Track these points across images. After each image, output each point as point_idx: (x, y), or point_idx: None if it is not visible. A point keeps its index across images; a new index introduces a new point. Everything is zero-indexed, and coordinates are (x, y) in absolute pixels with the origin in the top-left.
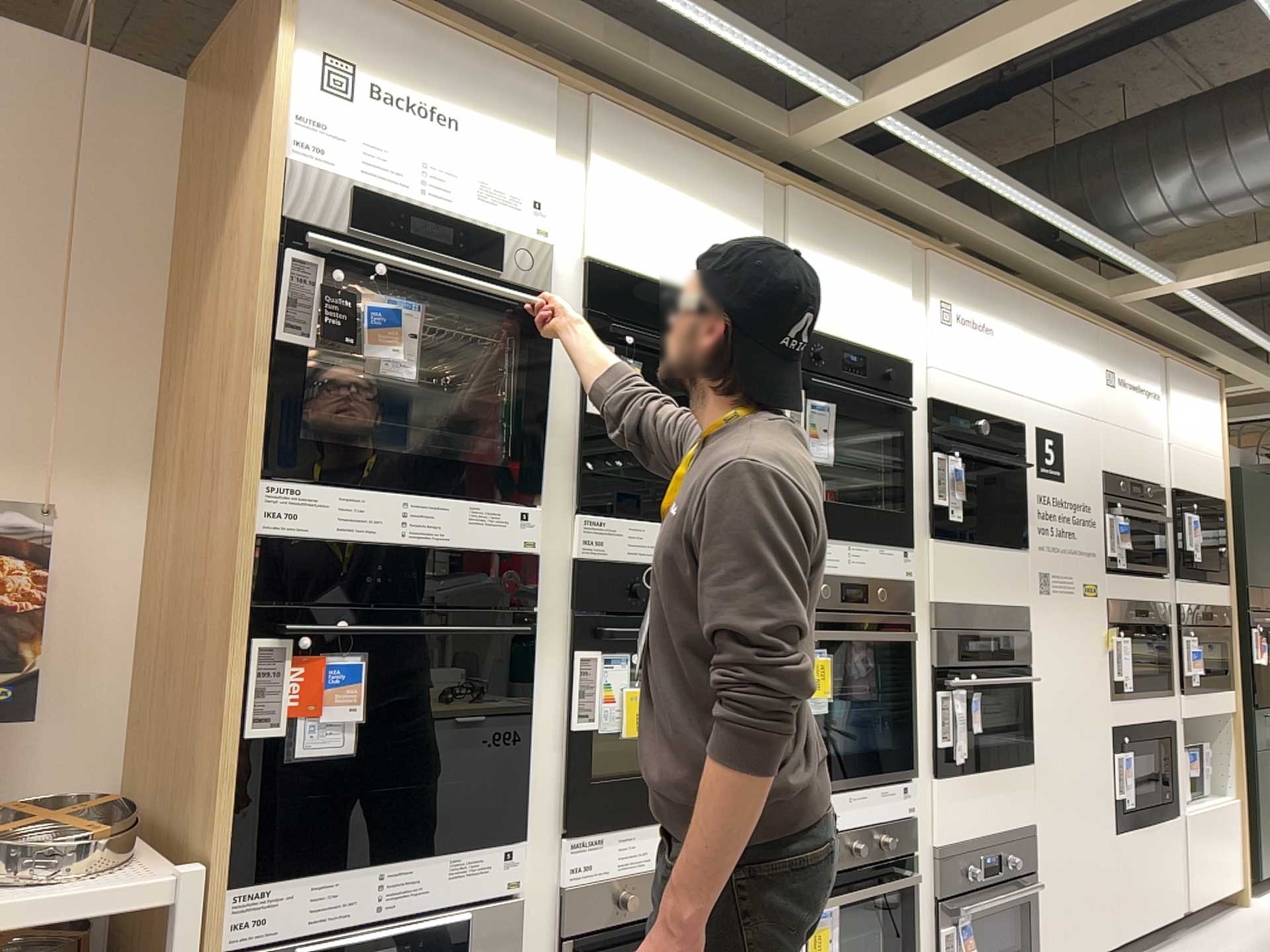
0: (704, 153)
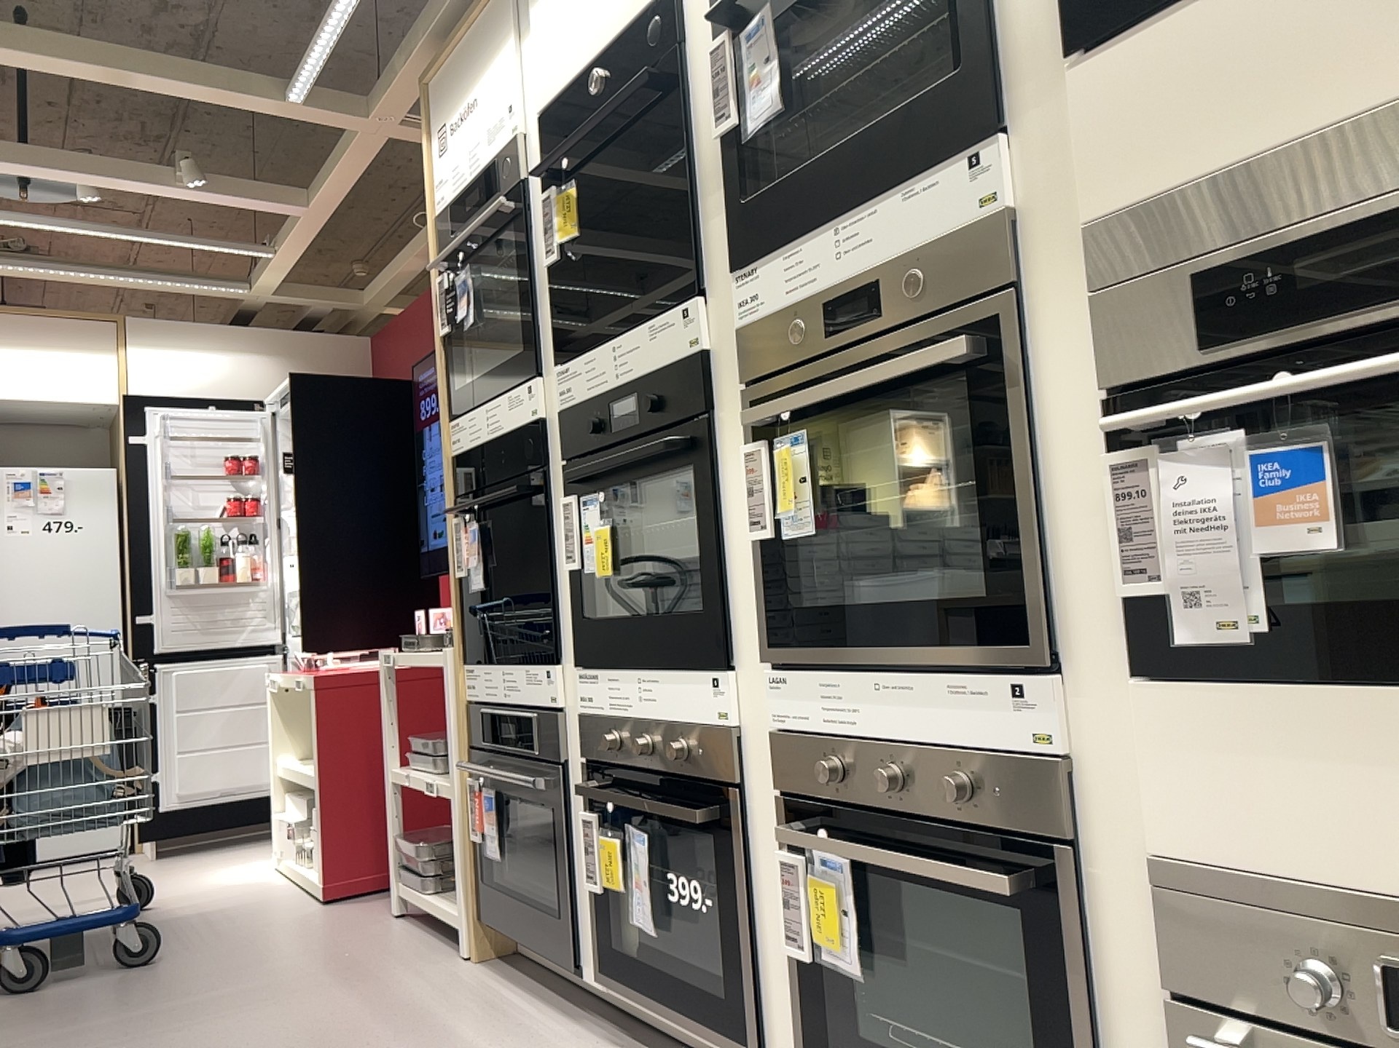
0: None
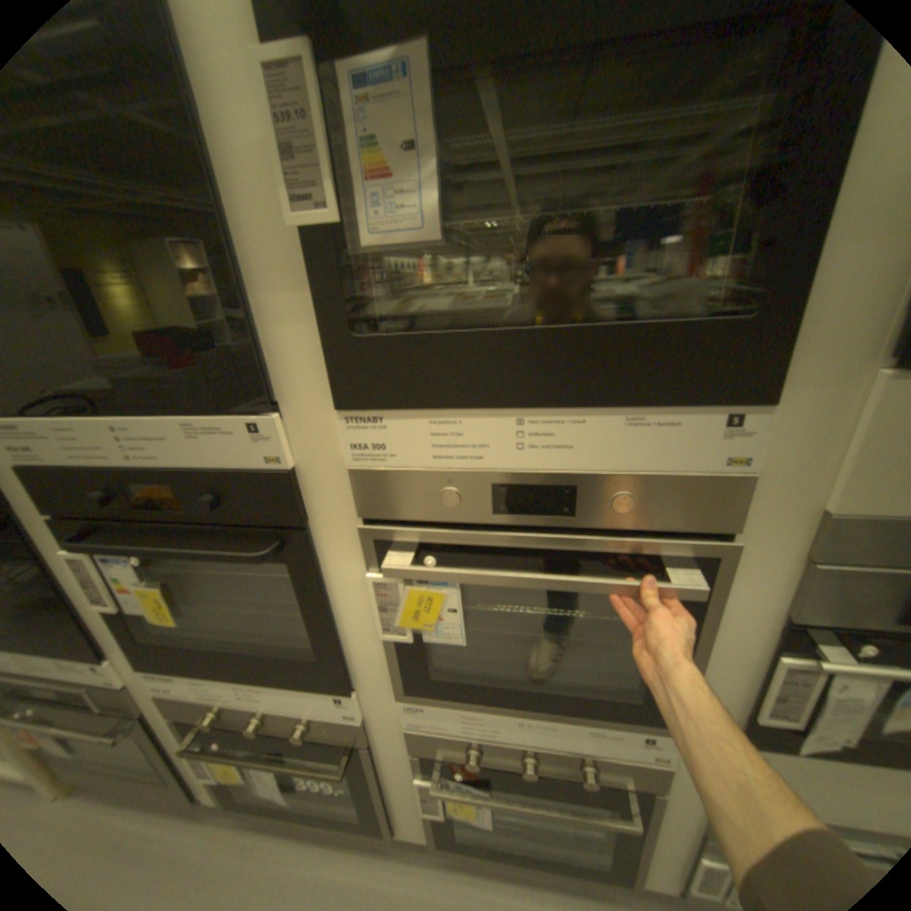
0: None
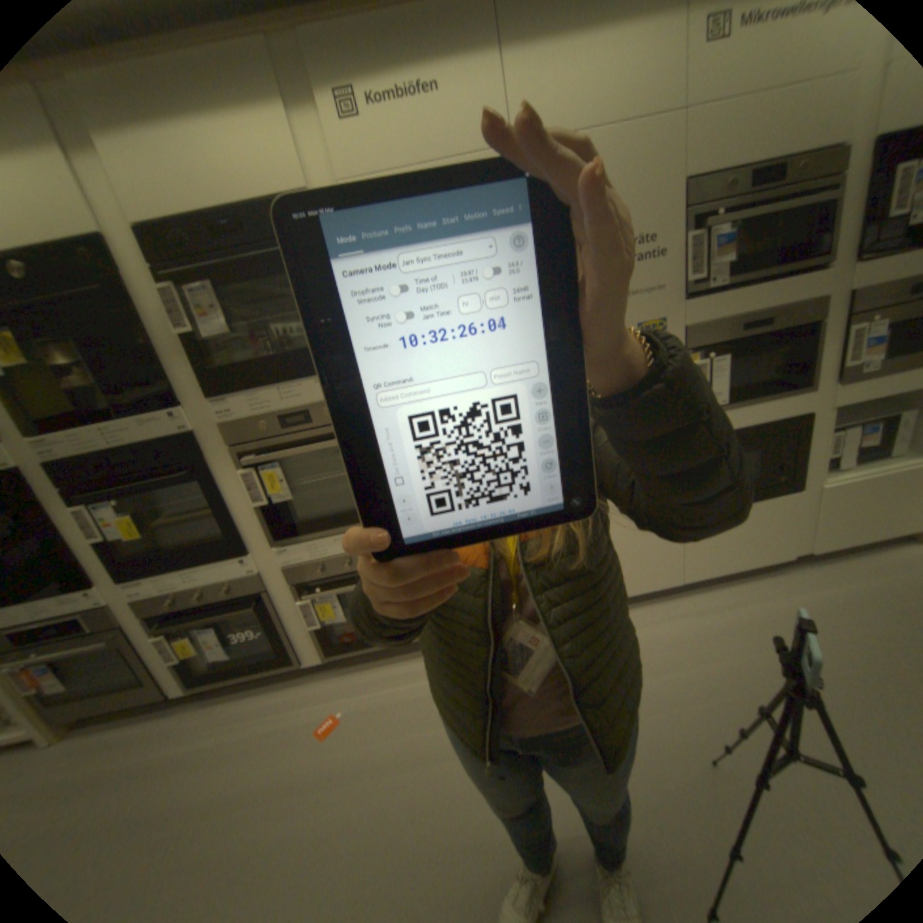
0: None
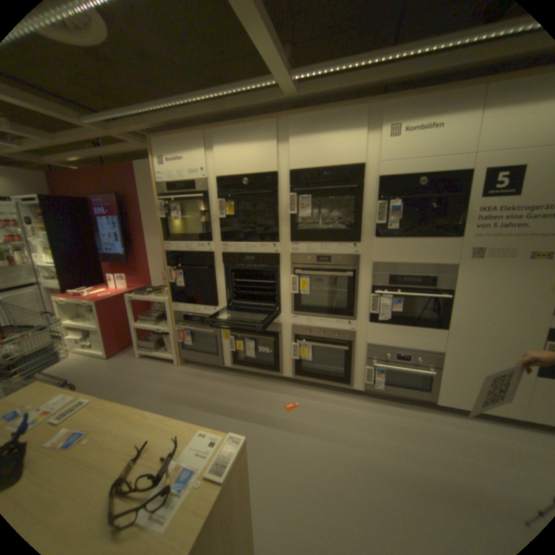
0: (248, 122)
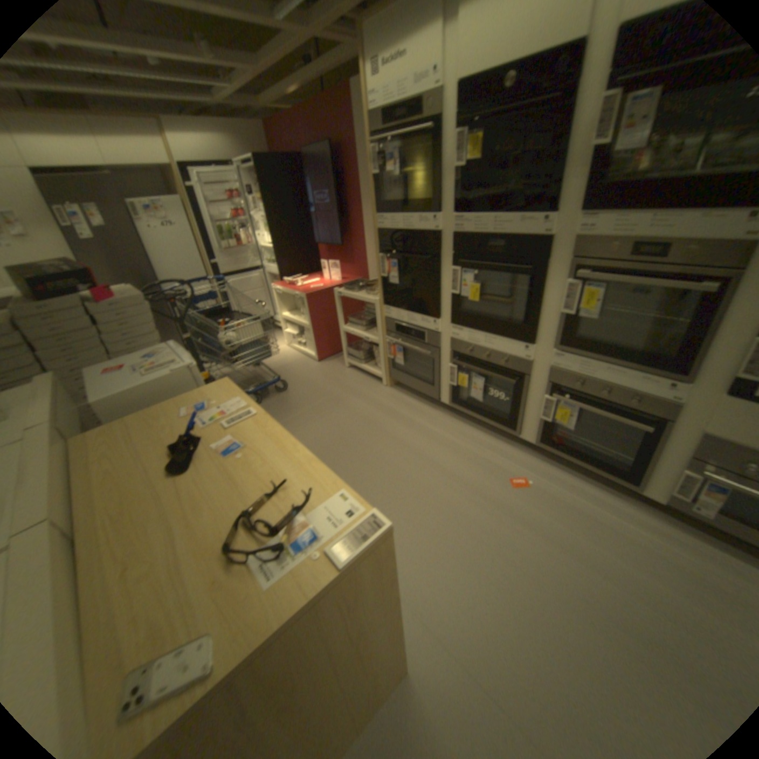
0: None
